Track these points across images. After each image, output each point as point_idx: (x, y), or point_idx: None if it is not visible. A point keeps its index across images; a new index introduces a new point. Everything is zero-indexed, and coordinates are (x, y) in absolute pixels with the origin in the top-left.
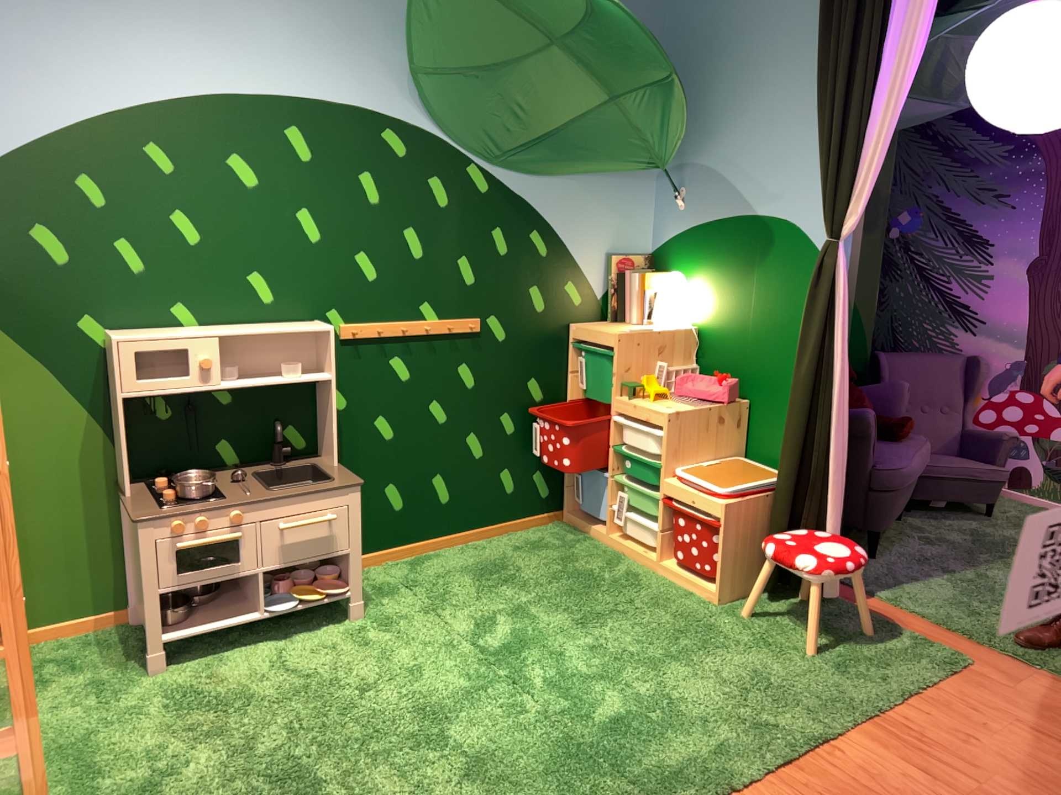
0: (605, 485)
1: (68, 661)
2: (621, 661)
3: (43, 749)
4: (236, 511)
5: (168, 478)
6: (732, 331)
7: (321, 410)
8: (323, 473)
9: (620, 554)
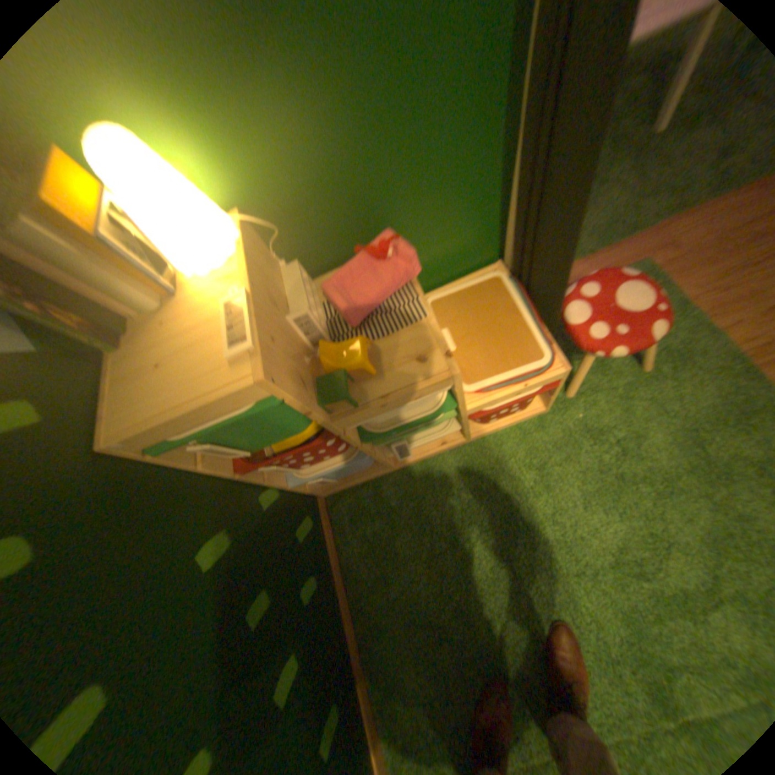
0: (361, 458)
1: None
2: (668, 551)
3: None
4: None
5: None
6: (308, 165)
7: None
8: None
9: (418, 462)
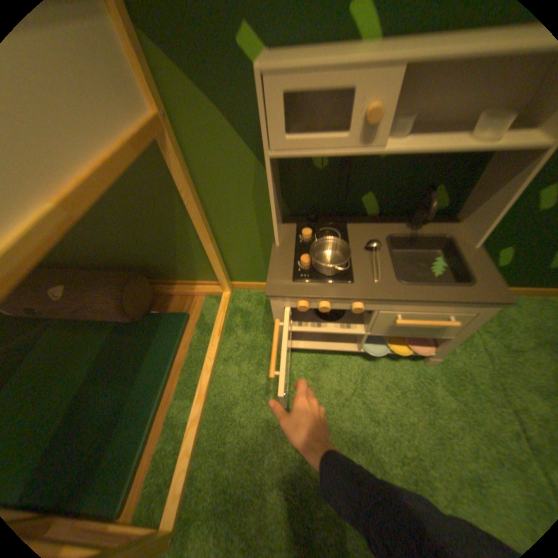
0: None
1: (247, 315)
2: None
3: (209, 404)
4: (358, 303)
5: (314, 226)
6: None
7: (491, 178)
8: (462, 261)
9: None
